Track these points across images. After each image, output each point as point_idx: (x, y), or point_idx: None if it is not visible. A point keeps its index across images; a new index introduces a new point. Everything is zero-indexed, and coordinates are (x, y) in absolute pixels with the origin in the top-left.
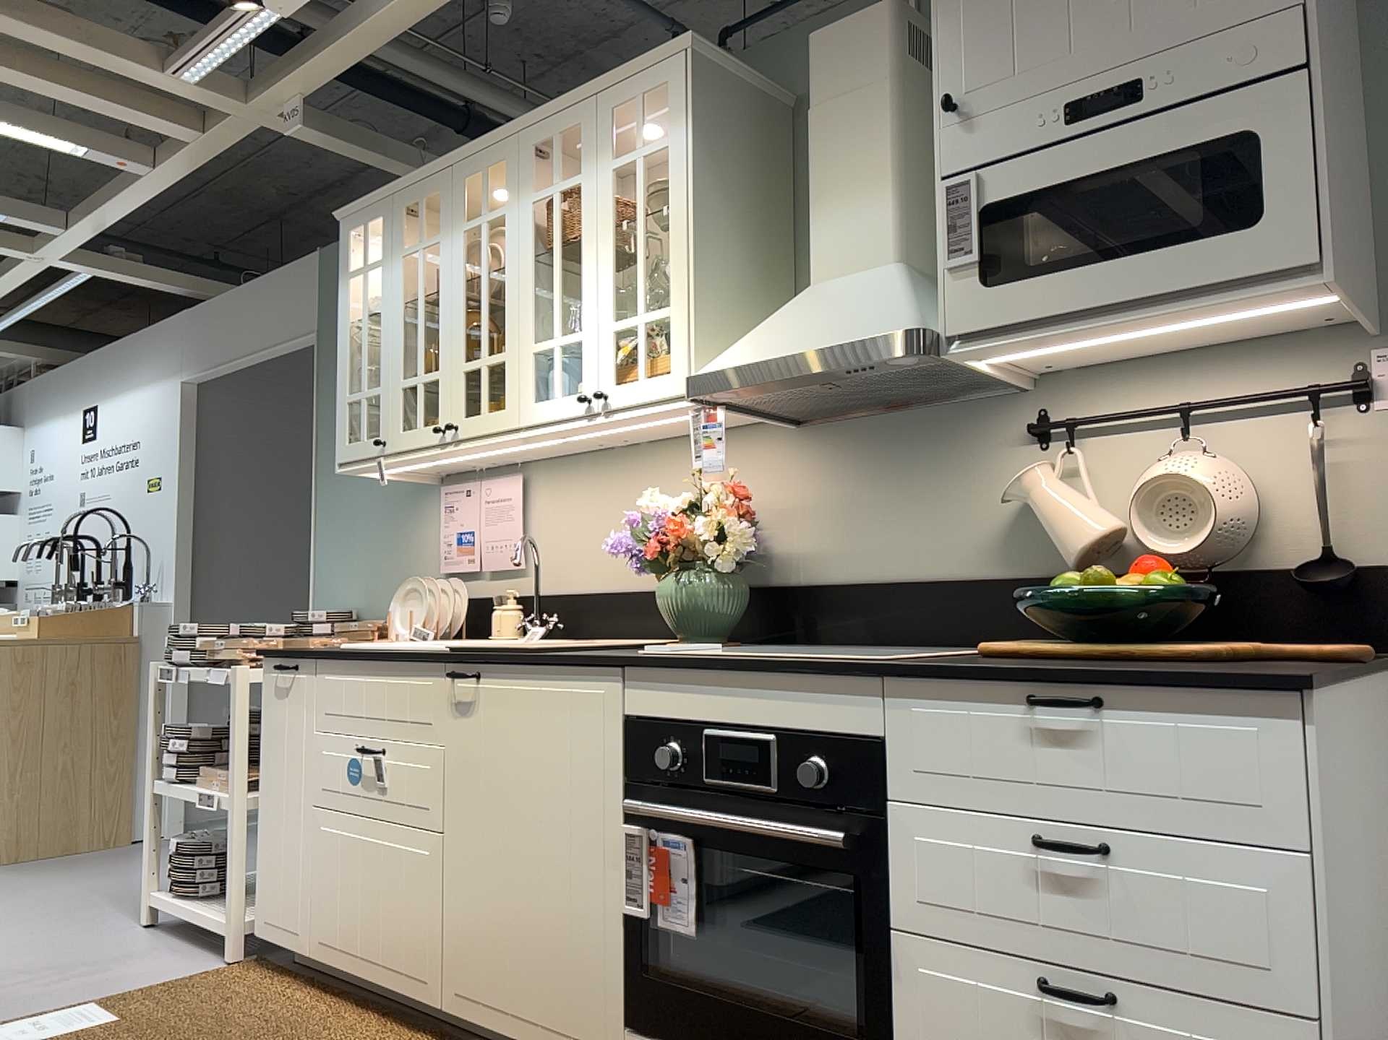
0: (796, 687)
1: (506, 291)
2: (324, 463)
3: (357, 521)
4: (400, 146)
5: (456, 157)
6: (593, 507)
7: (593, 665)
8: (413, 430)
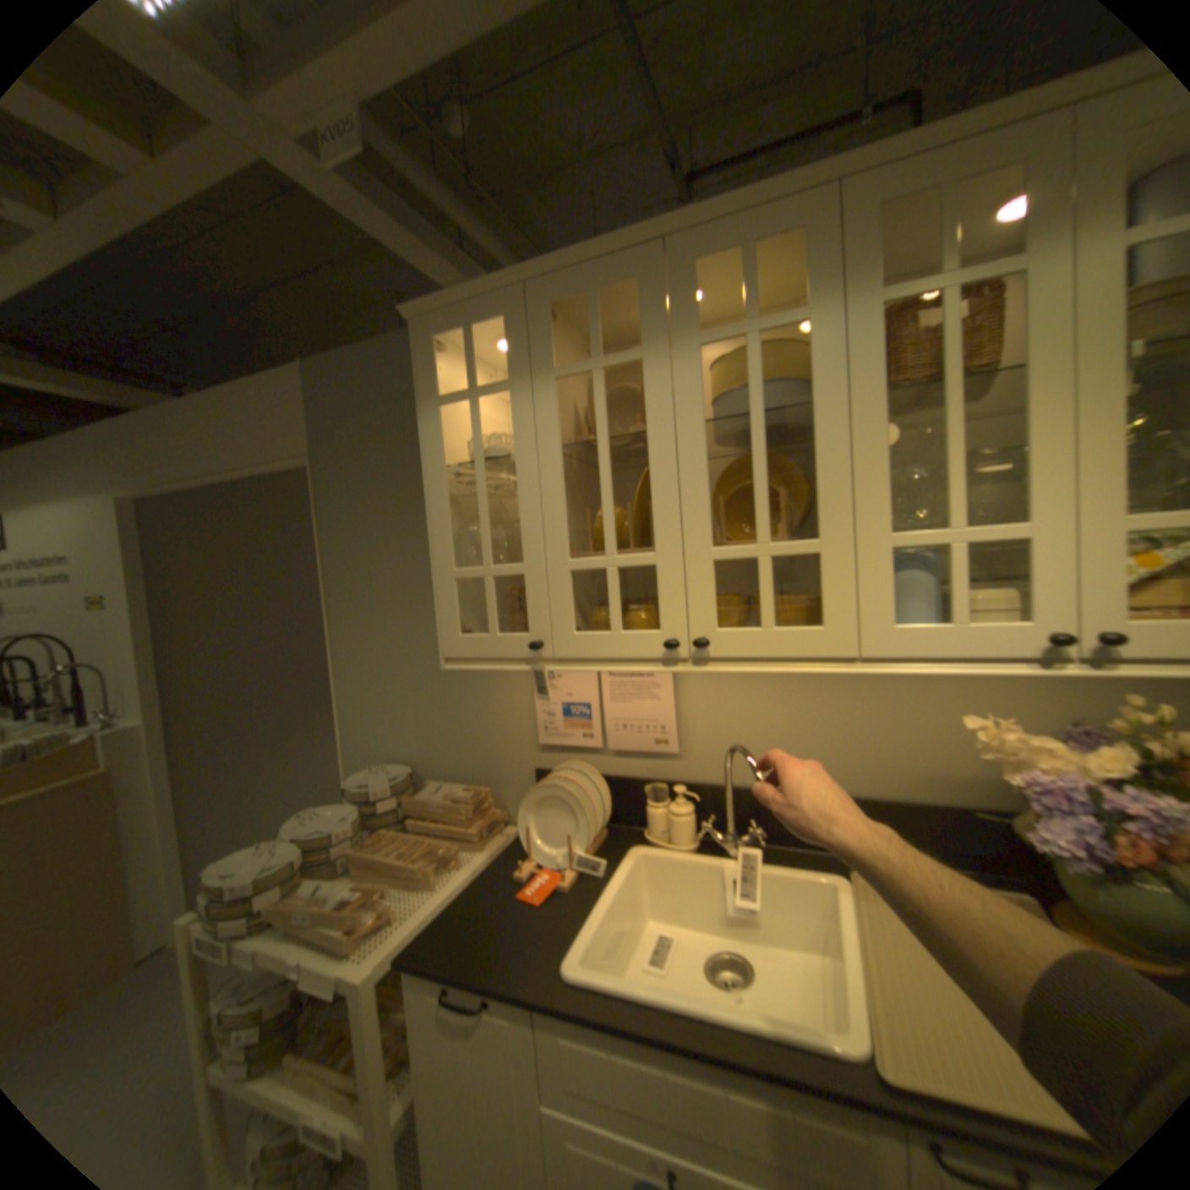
0: None
1: (820, 444)
2: (337, 603)
3: (396, 671)
4: (434, 229)
5: (677, 220)
6: (793, 696)
7: None
8: (602, 634)
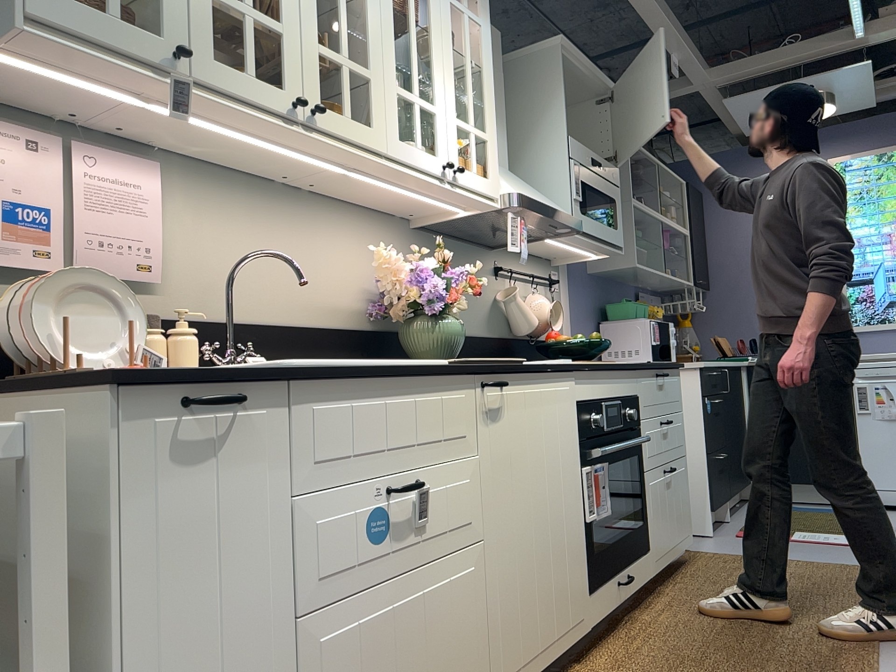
0: (622, 376)
1: (369, 12)
2: None
3: None
4: None
5: None
6: (255, 236)
7: (569, 370)
8: (238, 73)
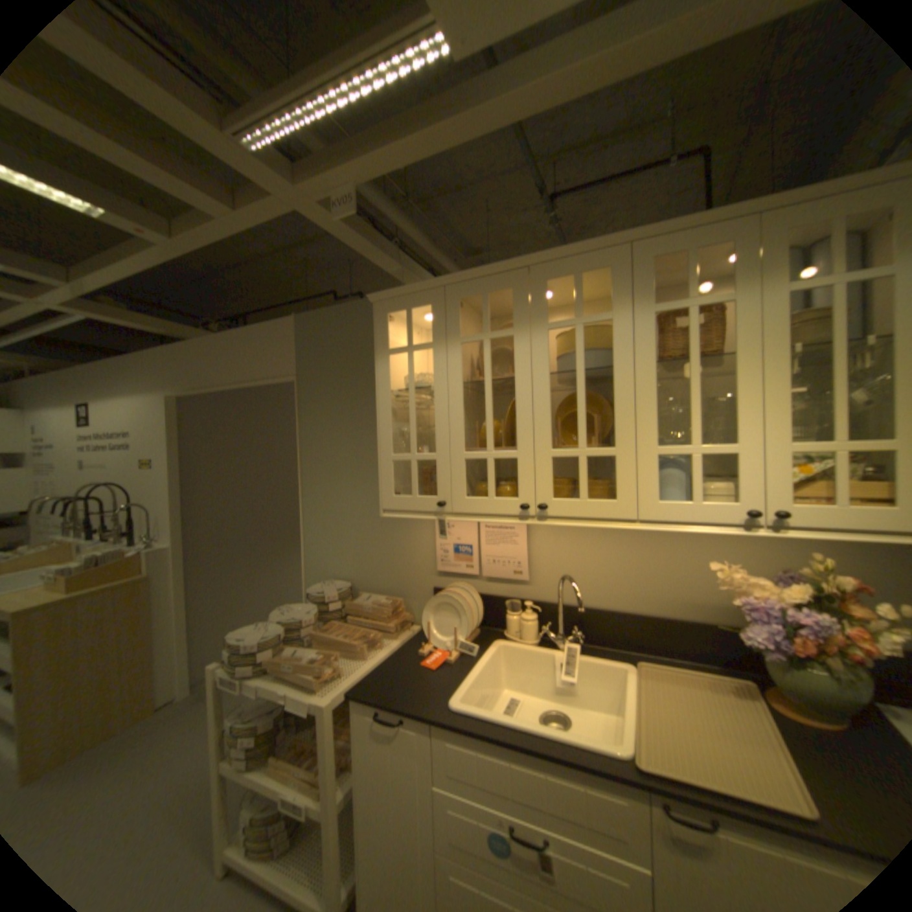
0: None
1: (617, 392)
2: (308, 472)
3: (344, 518)
4: (388, 242)
5: (537, 258)
6: (605, 546)
7: None
8: (483, 499)
